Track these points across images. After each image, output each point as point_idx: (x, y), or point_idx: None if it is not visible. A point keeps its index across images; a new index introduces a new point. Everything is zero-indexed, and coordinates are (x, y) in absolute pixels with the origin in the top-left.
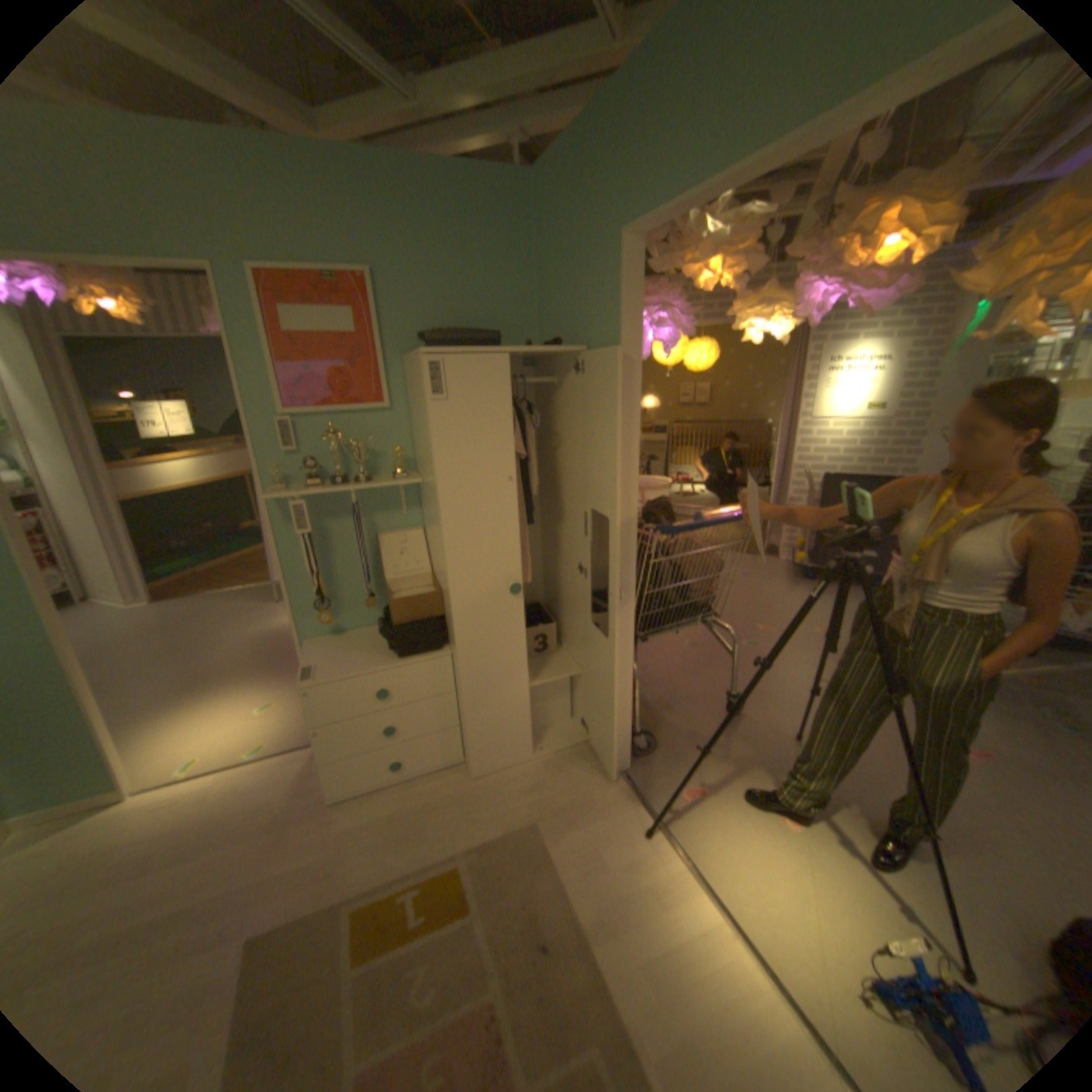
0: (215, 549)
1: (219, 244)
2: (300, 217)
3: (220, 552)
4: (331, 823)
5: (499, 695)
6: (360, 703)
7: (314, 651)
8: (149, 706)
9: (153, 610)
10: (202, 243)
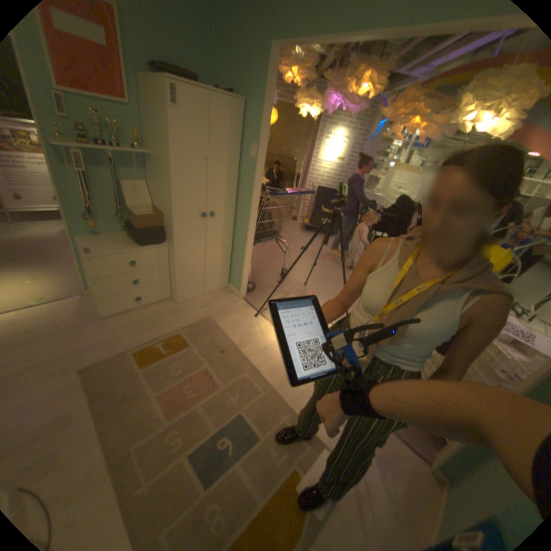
0: None
1: None
2: None
3: None
4: (106, 325)
5: (191, 265)
6: (120, 267)
7: (84, 242)
8: None
9: None
10: None
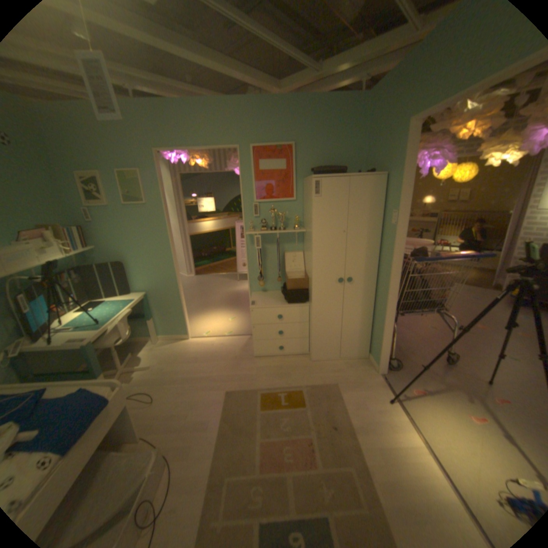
0: (216, 258)
1: (242, 138)
2: (271, 124)
3: (218, 259)
4: (255, 363)
5: (327, 326)
6: (271, 318)
7: (256, 296)
8: (195, 310)
9: (196, 278)
10: (237, 138)
